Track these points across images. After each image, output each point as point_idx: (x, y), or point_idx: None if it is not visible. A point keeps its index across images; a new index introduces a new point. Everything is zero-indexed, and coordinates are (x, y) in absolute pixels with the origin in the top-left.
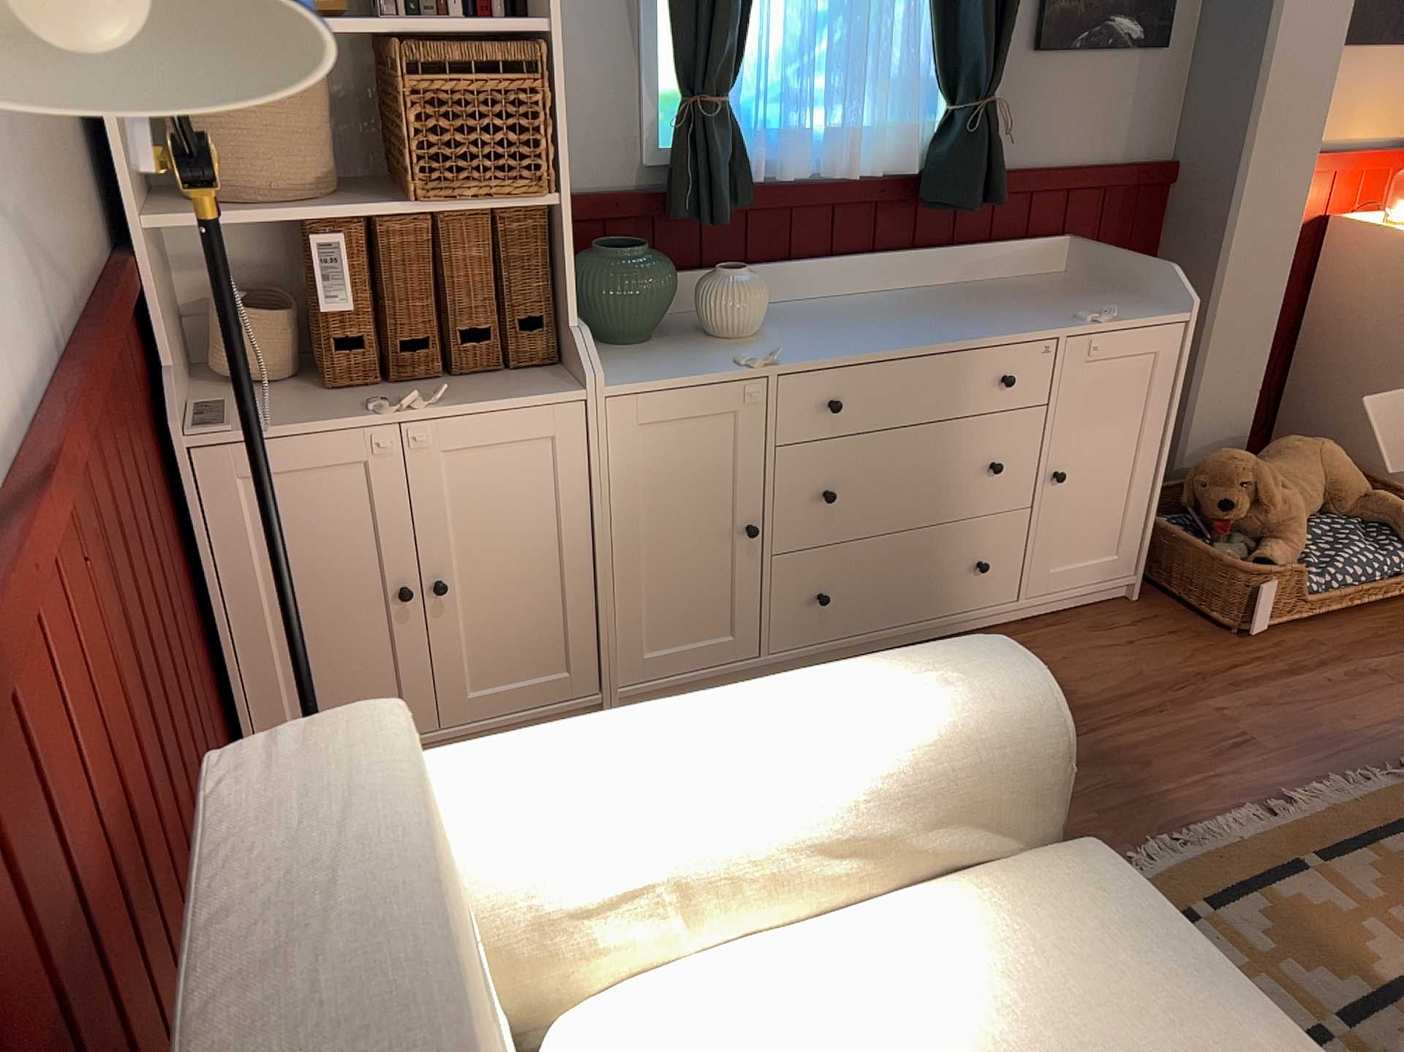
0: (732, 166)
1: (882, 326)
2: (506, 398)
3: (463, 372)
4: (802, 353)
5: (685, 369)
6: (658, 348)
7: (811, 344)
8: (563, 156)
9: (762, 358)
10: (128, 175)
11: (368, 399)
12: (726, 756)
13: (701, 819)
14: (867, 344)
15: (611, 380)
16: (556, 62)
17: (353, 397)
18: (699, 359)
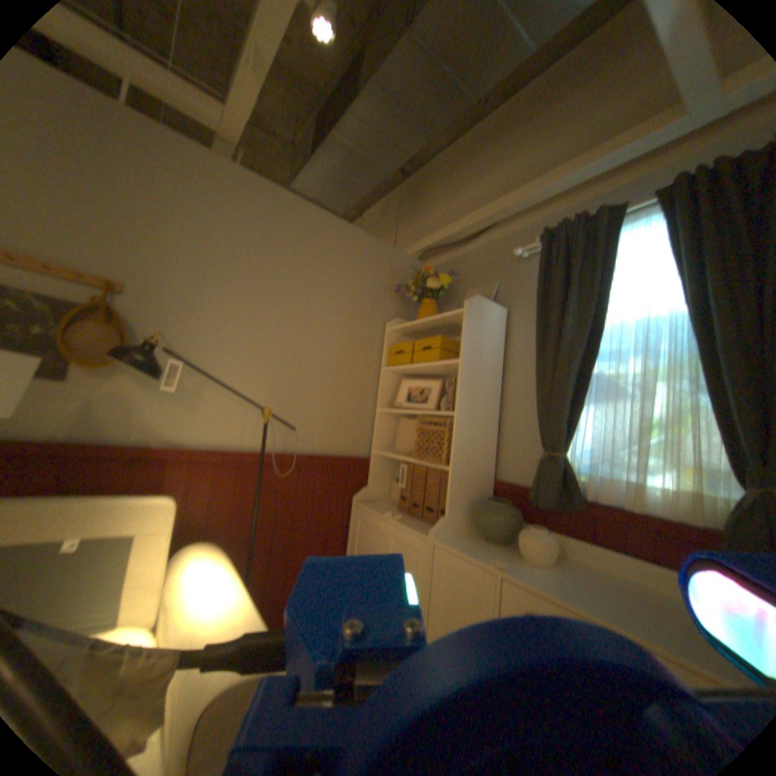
0: (562, 484)
1: (620, 604)
2: (414, 530)
3: (427, 522)
4: (531, 579)
5: (474, 554)
6: (493, 549)
7: (551, 582)
8: (454, 454)
9: (508, 568)
10: (376, 440)
11: (396, 515)
12: (202, 600)
13: (181, 607)
14: (575, 598)
15: (446, 542)
16: (457, 424)
17: (397, 513)
18: (490, 556)
